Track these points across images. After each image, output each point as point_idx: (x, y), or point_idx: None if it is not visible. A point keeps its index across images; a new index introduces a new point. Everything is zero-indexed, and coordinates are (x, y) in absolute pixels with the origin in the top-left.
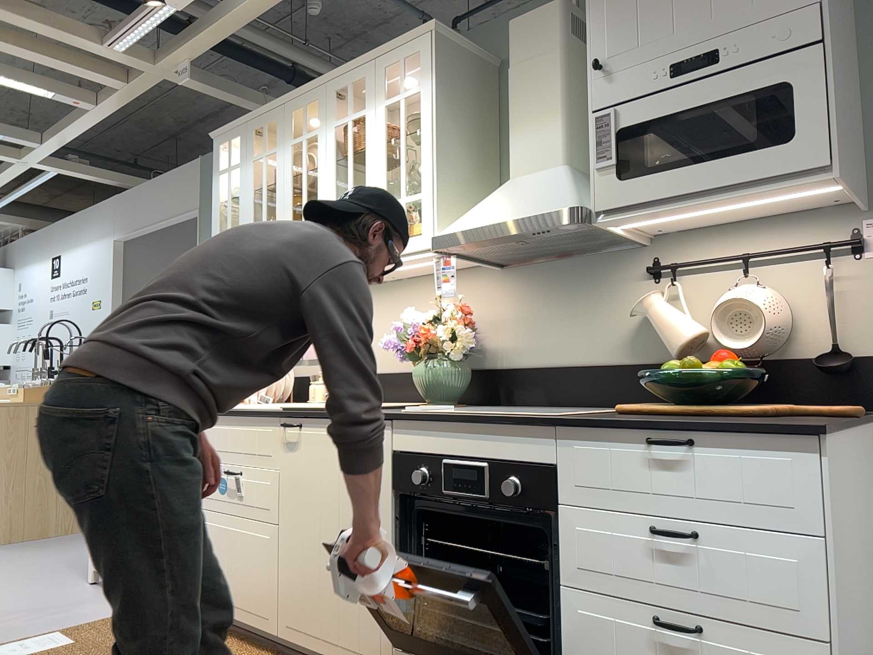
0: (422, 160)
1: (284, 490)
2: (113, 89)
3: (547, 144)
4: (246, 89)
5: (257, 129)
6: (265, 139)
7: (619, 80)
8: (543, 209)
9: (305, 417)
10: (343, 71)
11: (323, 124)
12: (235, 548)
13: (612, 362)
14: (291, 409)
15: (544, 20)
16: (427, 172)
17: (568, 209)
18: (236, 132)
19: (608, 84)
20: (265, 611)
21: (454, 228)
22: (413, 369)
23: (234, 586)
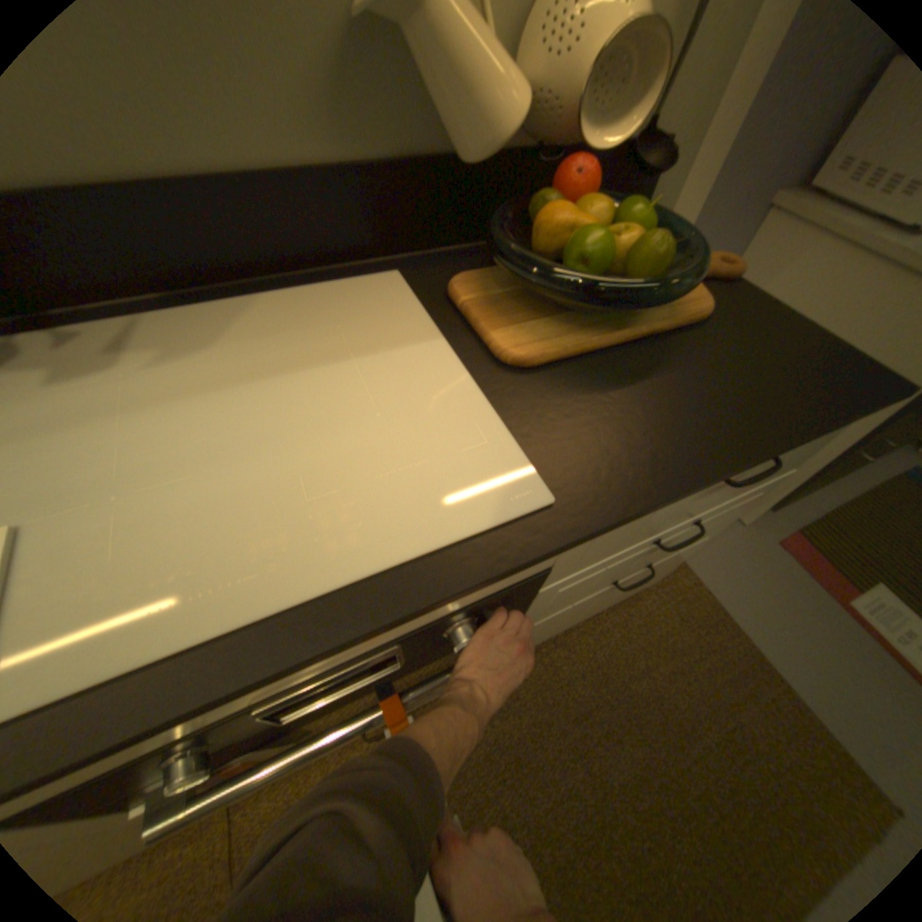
0: None
1: None
2: None
3: None
4: None
5: None
6: None
7: None
8: None
9: None
10: None
11: None
12: None
13: (291, 161)
14: None
15: None
16: None
17: None
18: None
19: None
20: None
21: None
22: None
23: None
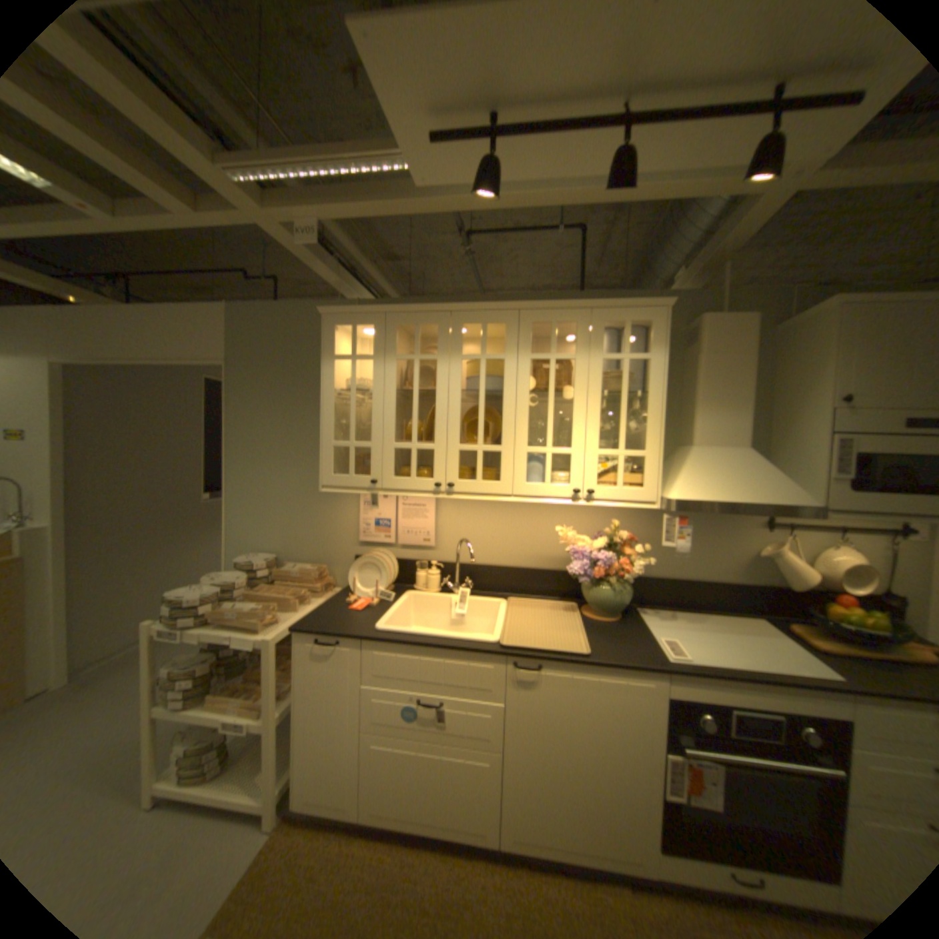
0: (650, 423)
1: (513, 724)
2: (164, 208)
3: (738, 428)
4: (327, 253)
5: (403, 324)
6: (417, 340)
7: (863, 414)
8: (789, 501)
9: (553, 661)
10: (548, 305)
11: (513, 350)
12: (432, 773)
13: (731, 582)
14: (505, 640)
15: (744, 324)
16: (656, 435)
17: (821, 508)
18: (366, 318)
19: (853, 414)
20: (482, 829)
21: (692, 495)
22: (584, 586)
23: (431, 808)
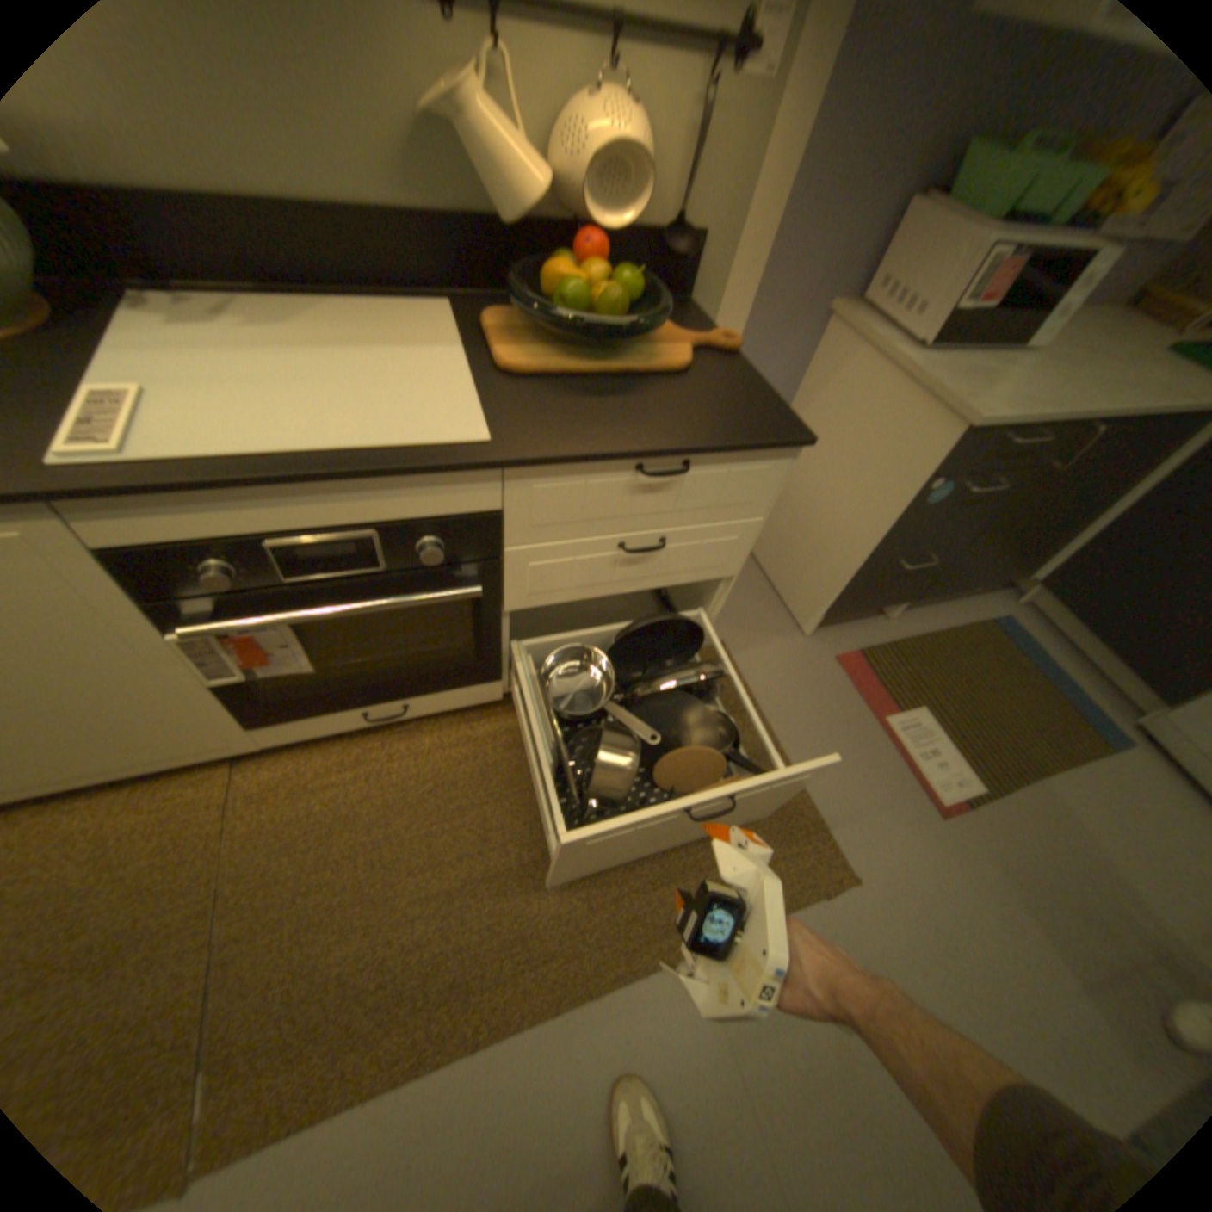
0: None
1: None
2: None
3: None
4: None
5: None
6: None
7: None
8: None
9: None
10: None
11: None
12: None
13: (370, 199)
14: None
15: None
16: None
17: None
18: None
19: None
20: None
21: None
22: None
23: None
